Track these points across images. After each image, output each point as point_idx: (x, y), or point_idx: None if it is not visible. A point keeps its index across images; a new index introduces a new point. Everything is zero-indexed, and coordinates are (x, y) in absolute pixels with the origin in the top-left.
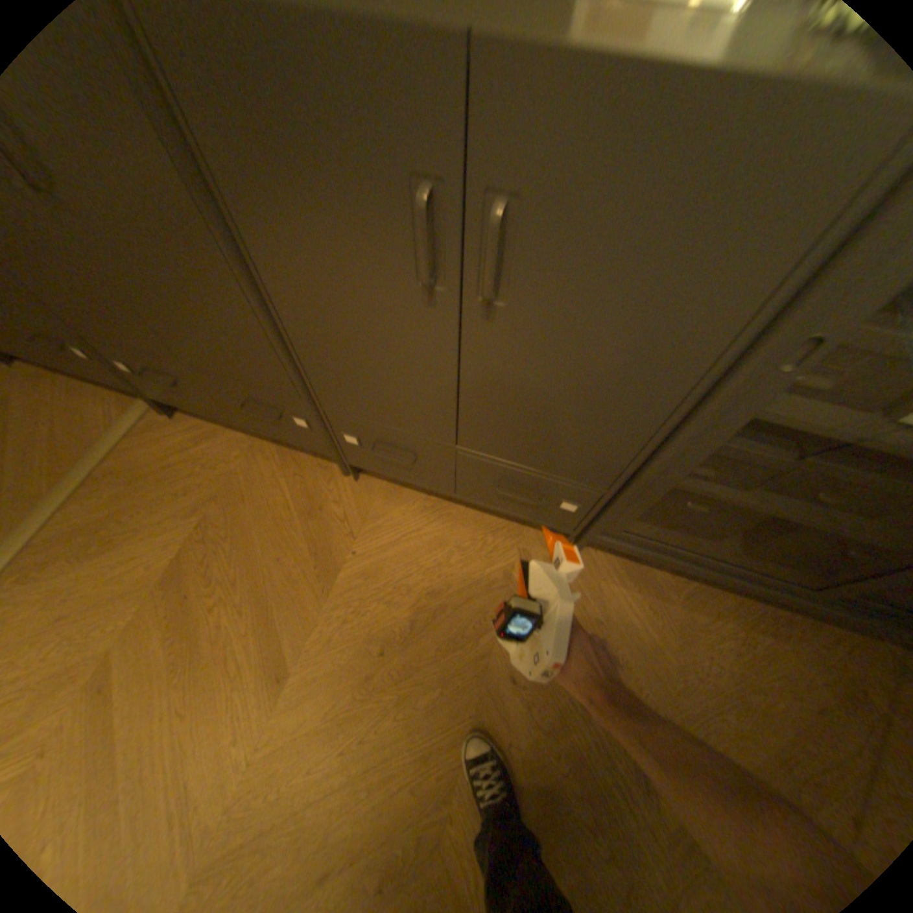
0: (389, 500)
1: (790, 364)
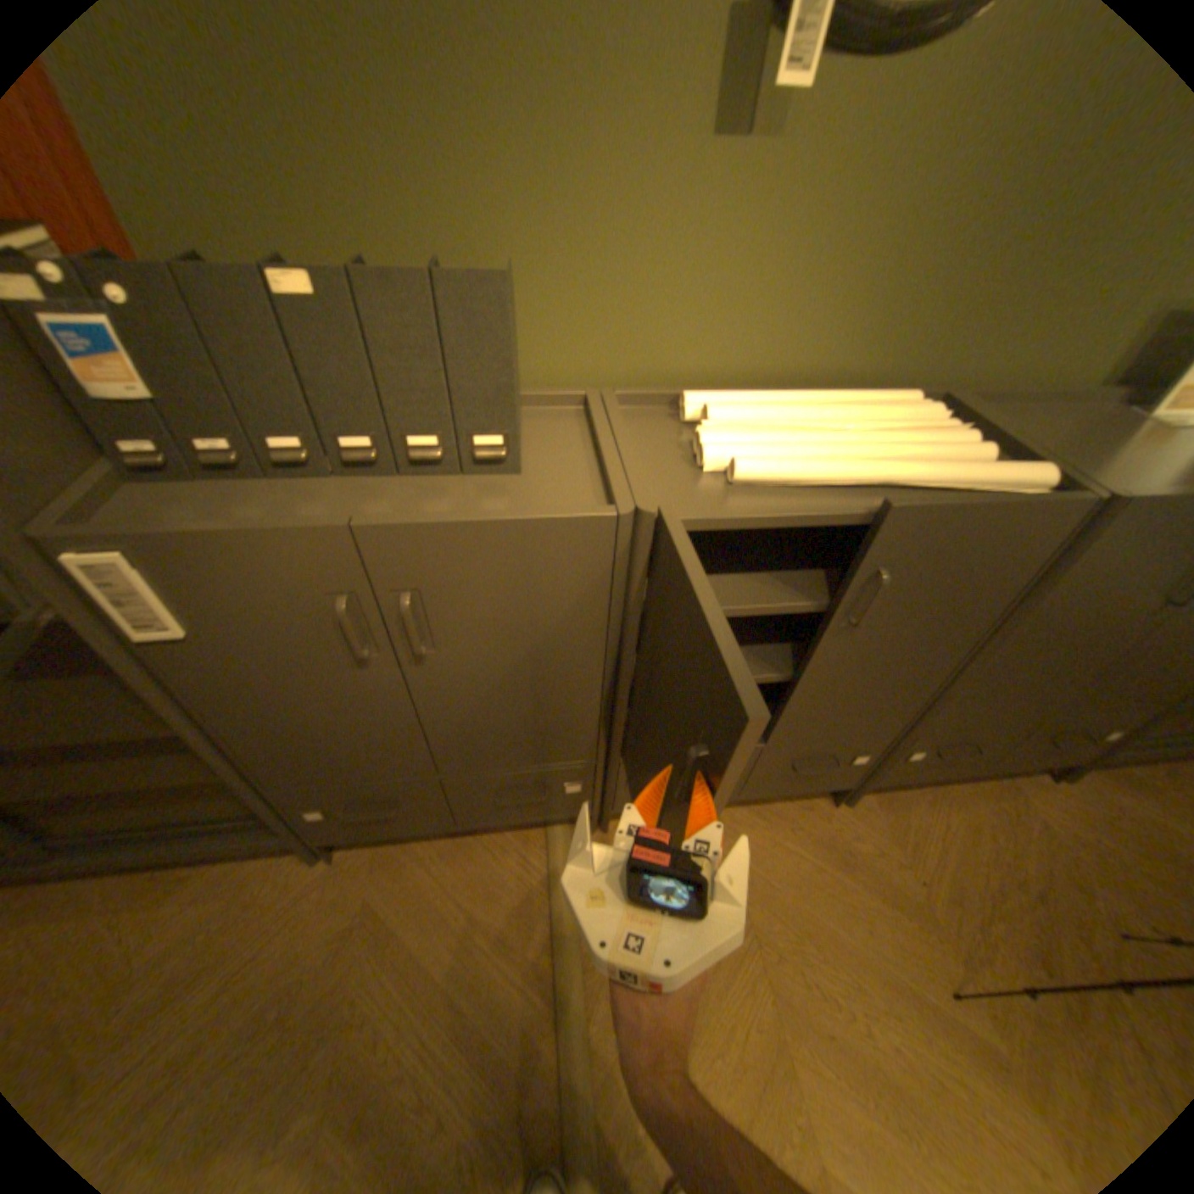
0: (897, 812)
1: None
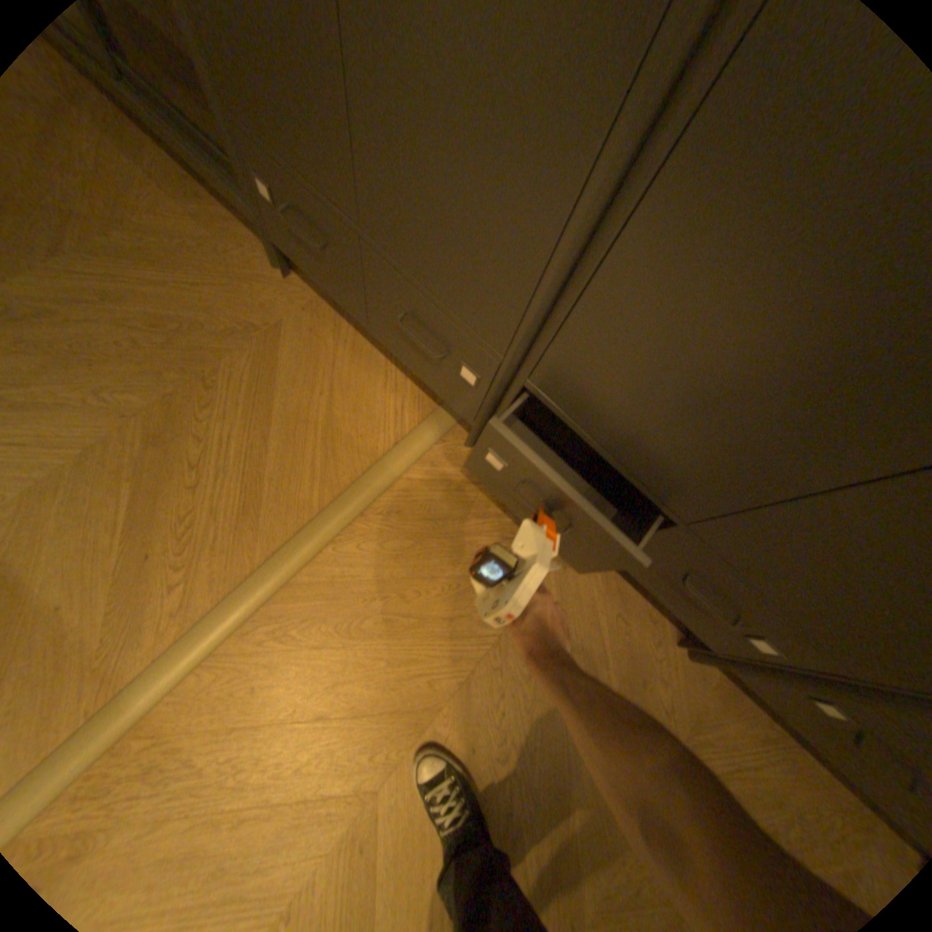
0: (728, 708)
1: None
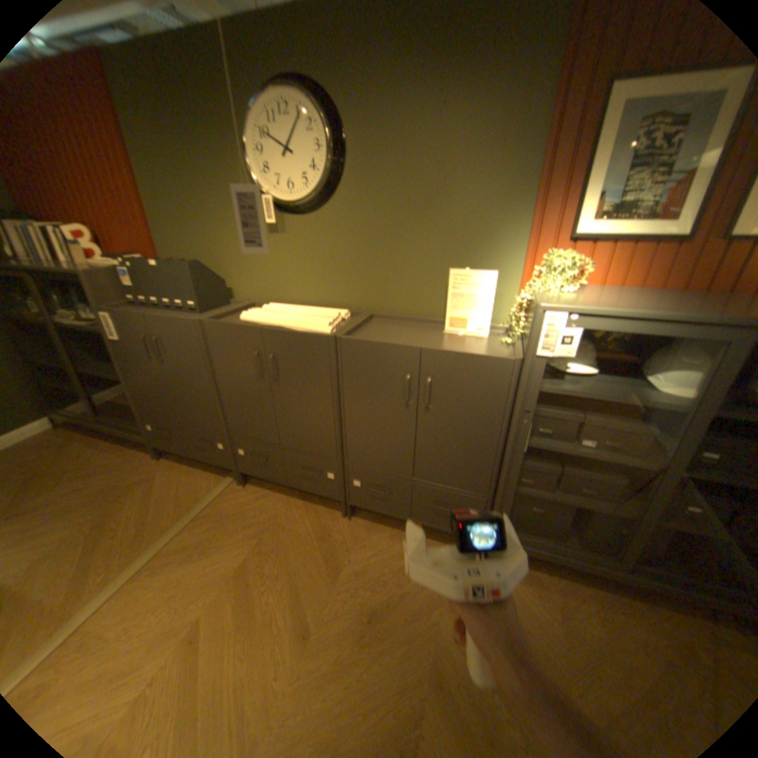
0: (369, 531)
1: (525, 420)
